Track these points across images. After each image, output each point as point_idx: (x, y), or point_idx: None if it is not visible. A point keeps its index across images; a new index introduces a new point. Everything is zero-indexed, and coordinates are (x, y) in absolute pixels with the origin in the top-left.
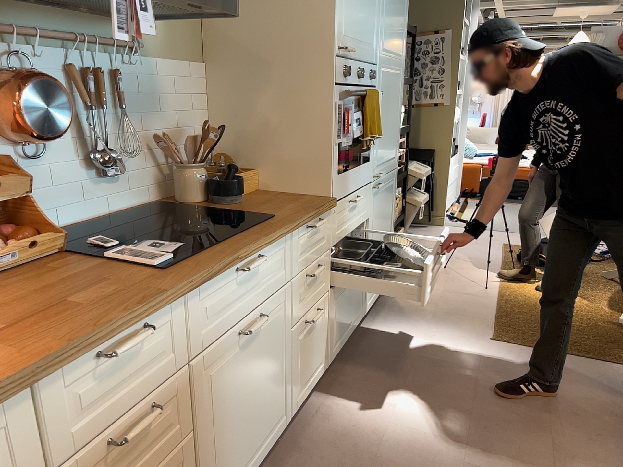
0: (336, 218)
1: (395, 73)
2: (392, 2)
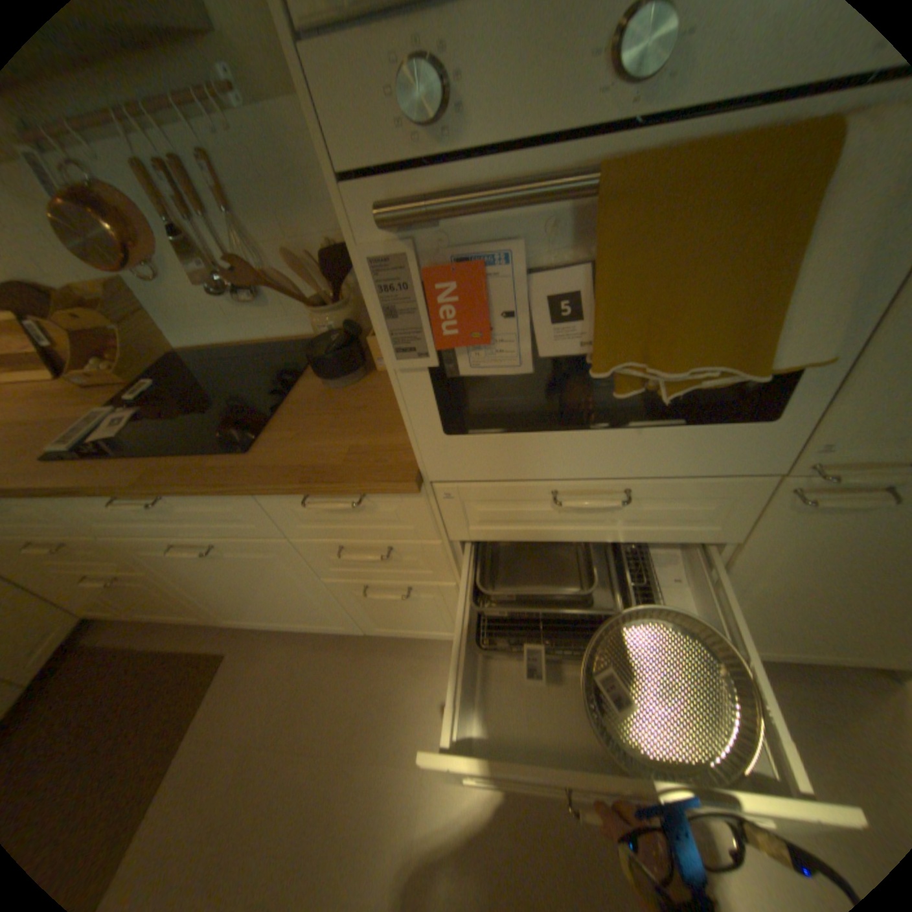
0: (461, 505)
1: None
2: None
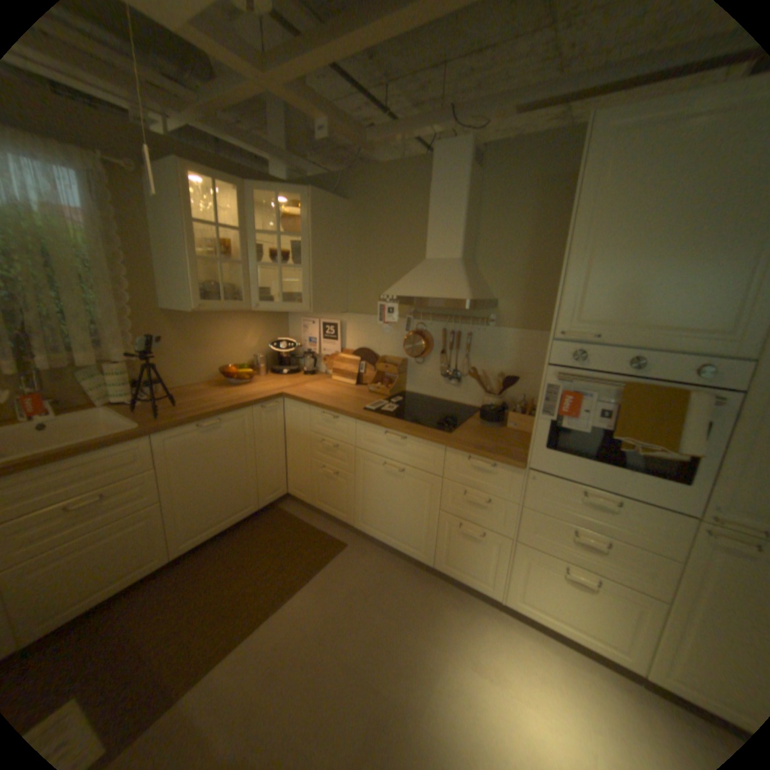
0: (537, 486)
1: None
2: None
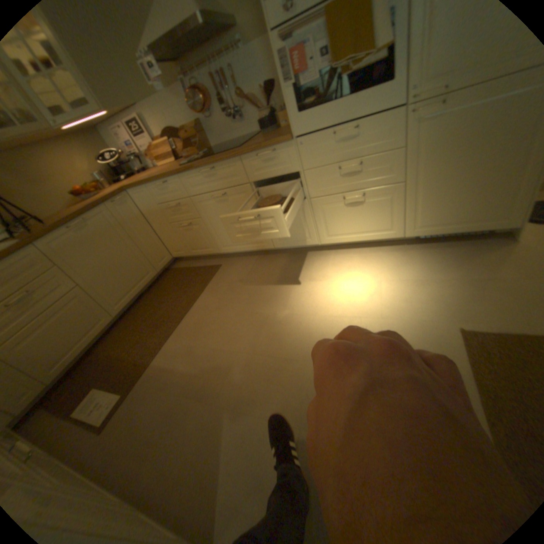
0: (306, 147)
1: None
2: None
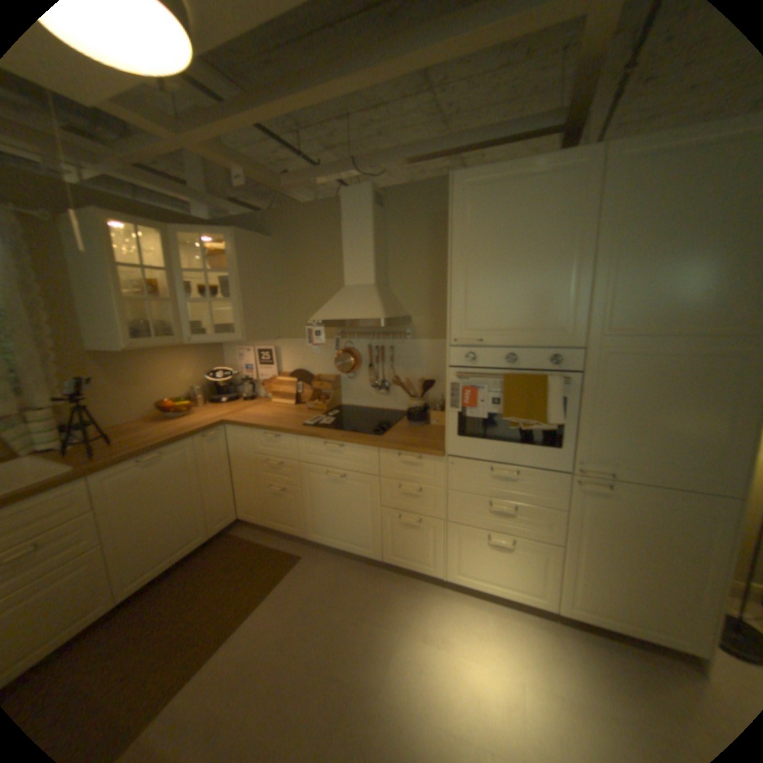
0: (455, 469)
1: (696, 354)
2: (655, 263)
